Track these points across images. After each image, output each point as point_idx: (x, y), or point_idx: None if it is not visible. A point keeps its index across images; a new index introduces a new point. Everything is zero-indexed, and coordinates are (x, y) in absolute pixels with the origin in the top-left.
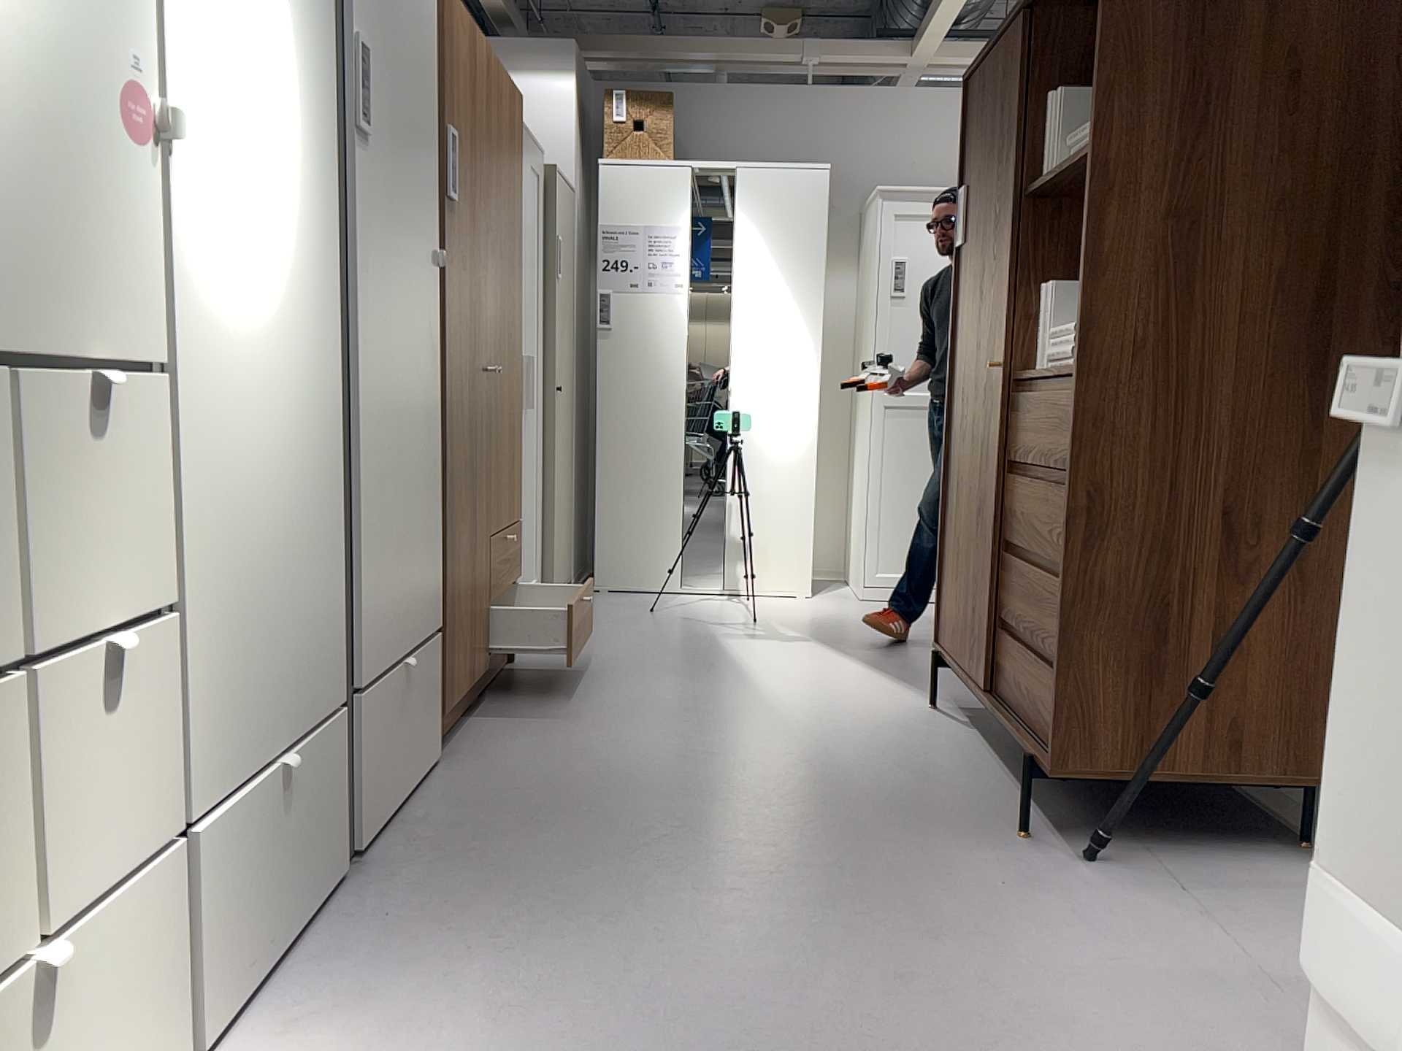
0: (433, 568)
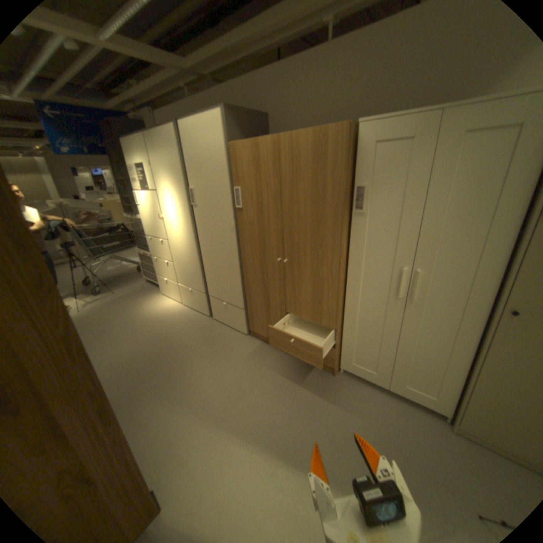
0: (238, 294)
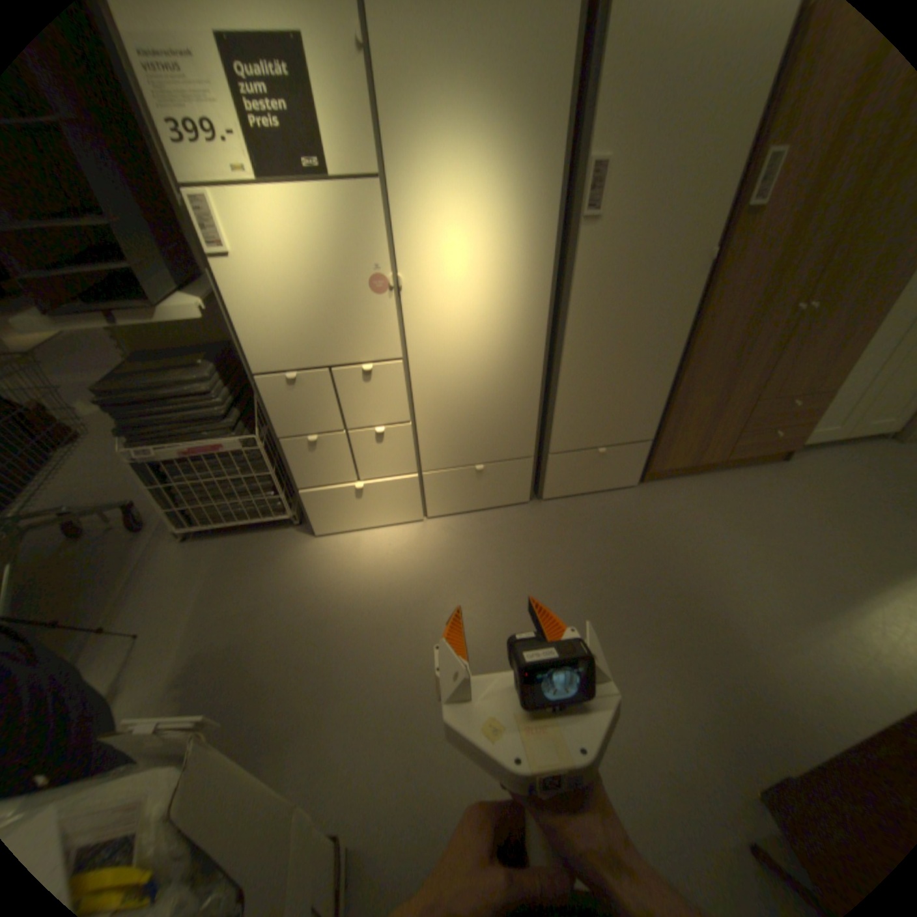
0: (650, 416)
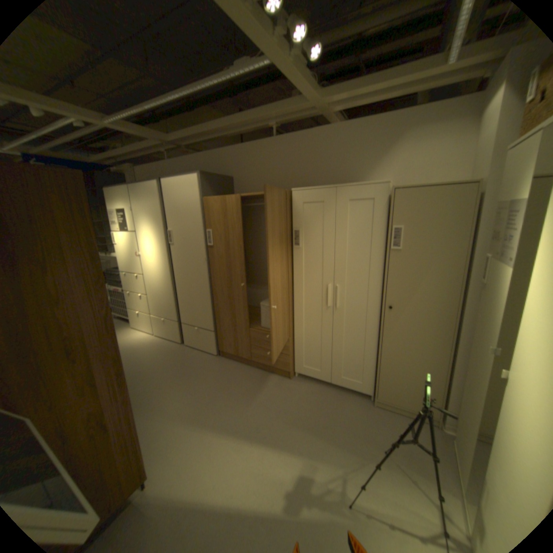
0: (208, 318)
